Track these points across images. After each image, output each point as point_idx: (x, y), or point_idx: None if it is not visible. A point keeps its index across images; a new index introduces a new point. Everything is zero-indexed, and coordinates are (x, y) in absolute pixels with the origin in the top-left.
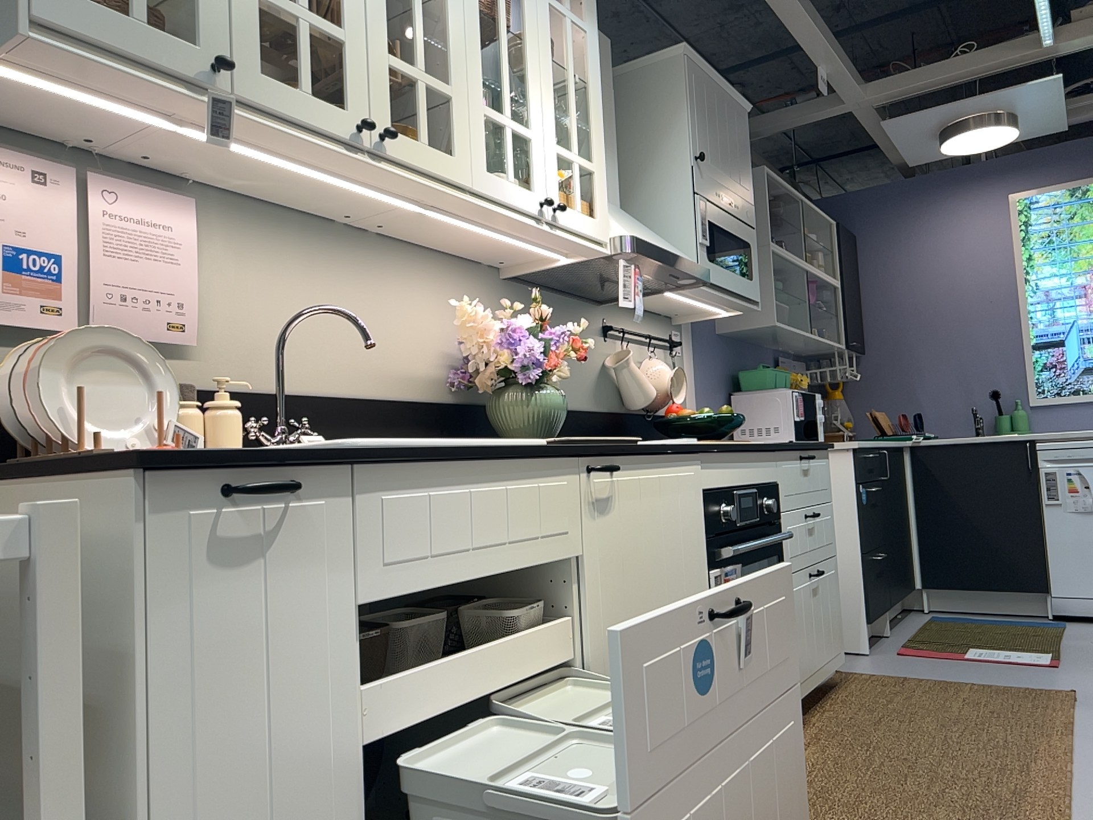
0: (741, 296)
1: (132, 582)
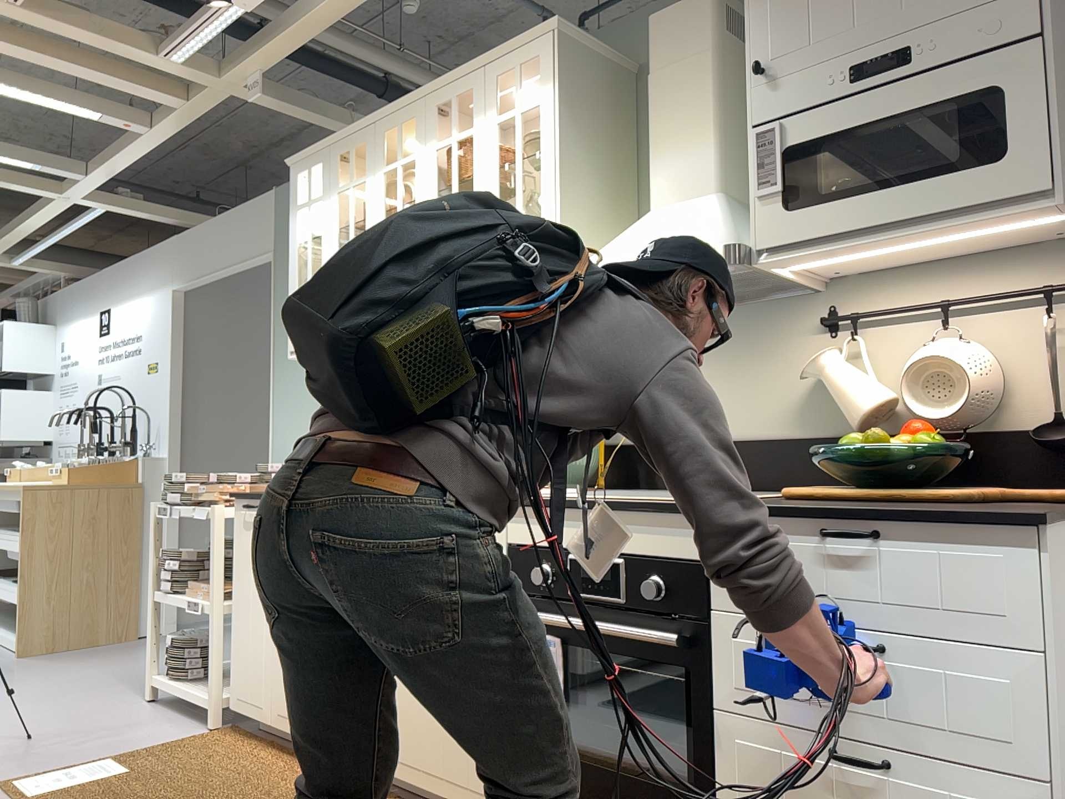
0: (945, 213)
1: (234, 529)
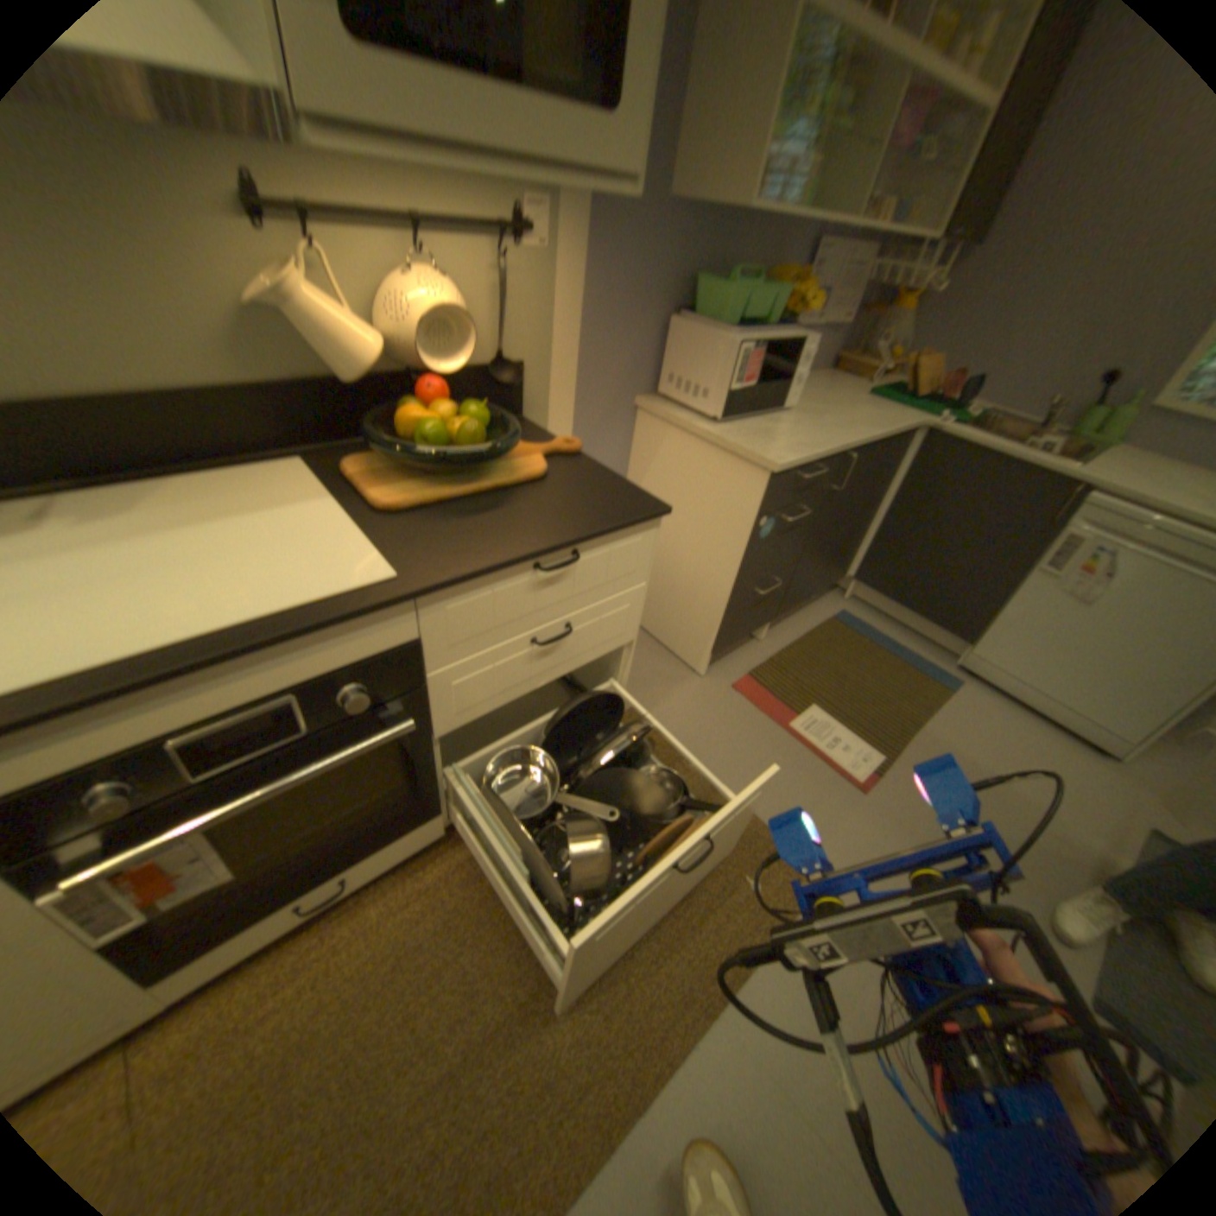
0: (555, 156)
1: None
